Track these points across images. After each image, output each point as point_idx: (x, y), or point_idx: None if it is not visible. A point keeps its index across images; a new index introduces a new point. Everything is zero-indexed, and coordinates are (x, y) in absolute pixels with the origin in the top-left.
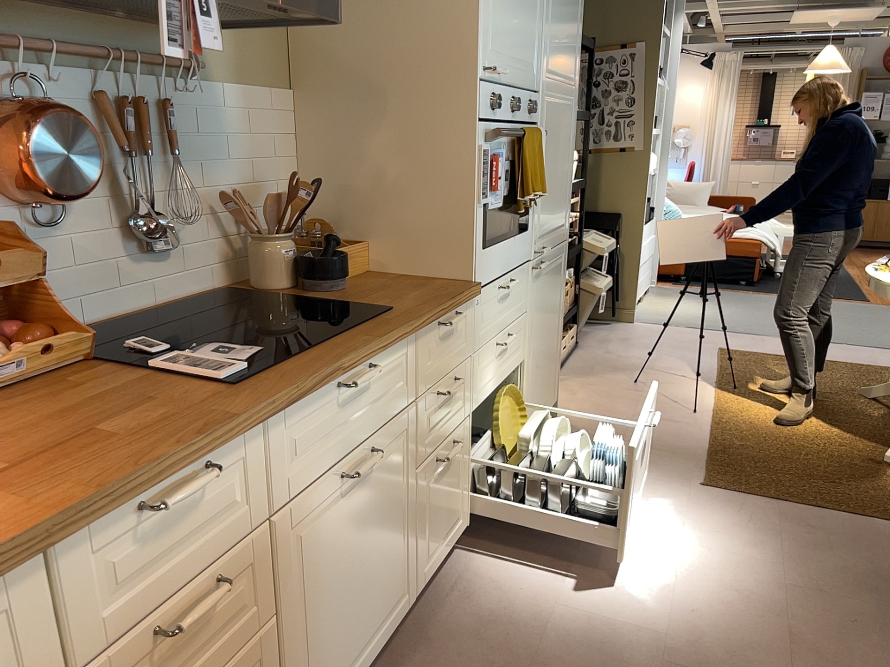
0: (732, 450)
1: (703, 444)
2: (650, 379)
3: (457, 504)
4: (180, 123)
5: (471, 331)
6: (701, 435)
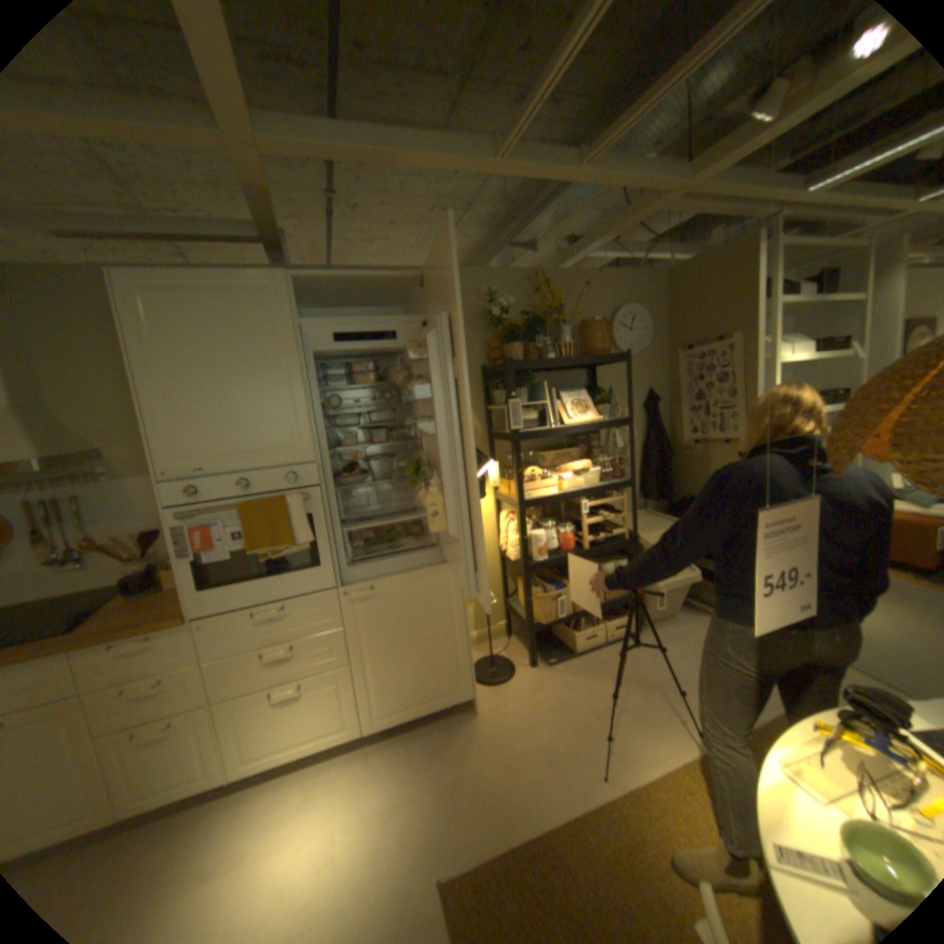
0: (547, 871)
1: (536, 836)
2: (640, 711)
3: (193, 770)
4: (85, 505)
5: (189, 650)
6: (557, 823)
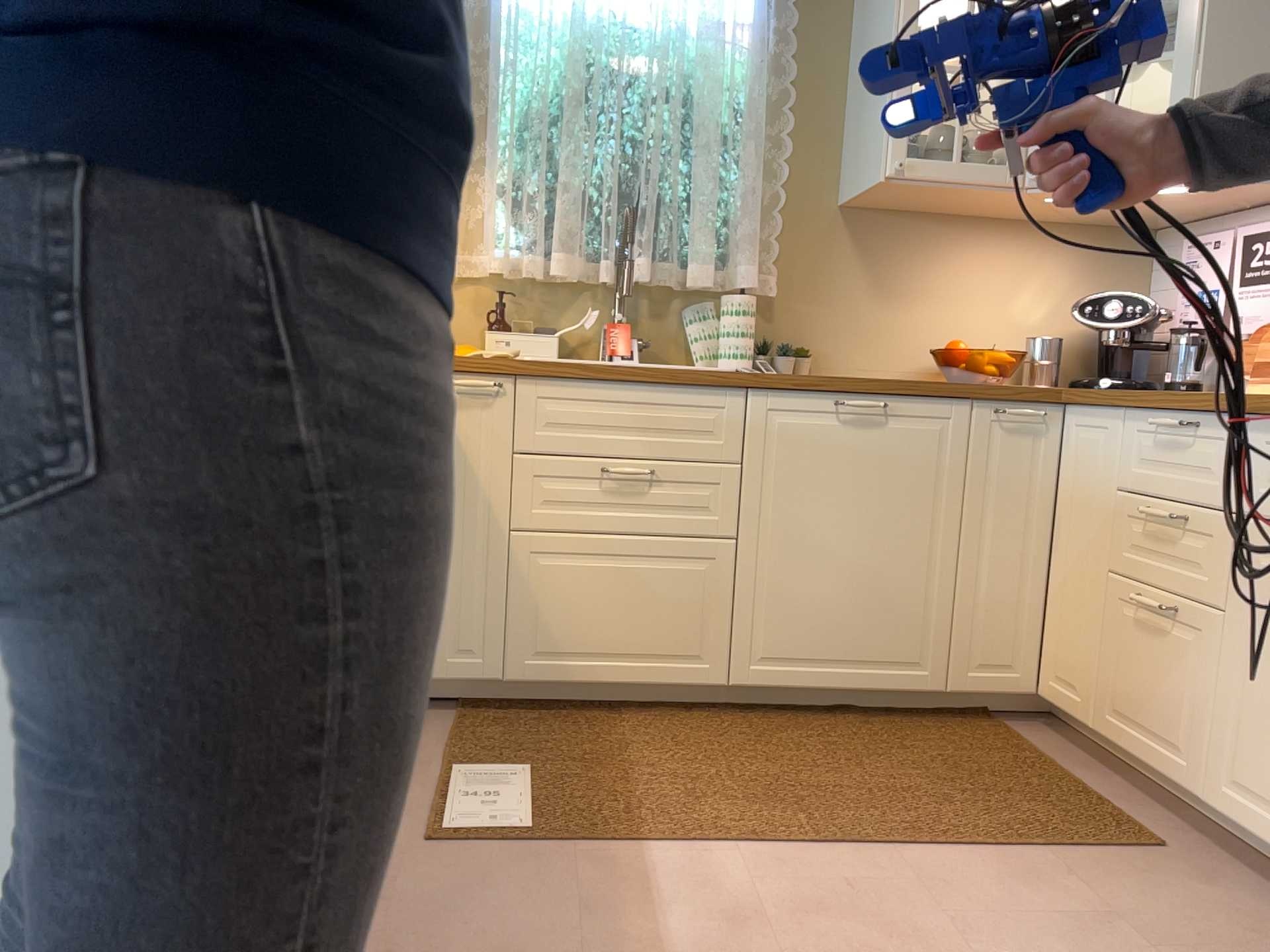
0: None
1: None
2: None
3: None
4: None
5: None
6: None
